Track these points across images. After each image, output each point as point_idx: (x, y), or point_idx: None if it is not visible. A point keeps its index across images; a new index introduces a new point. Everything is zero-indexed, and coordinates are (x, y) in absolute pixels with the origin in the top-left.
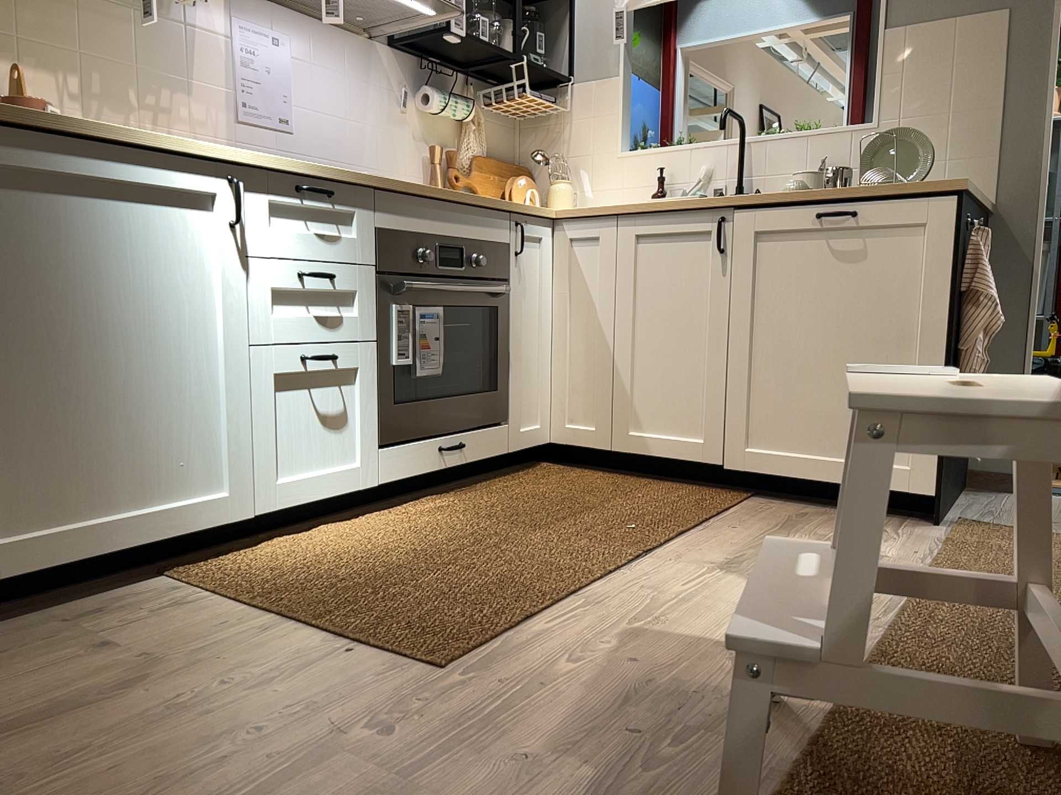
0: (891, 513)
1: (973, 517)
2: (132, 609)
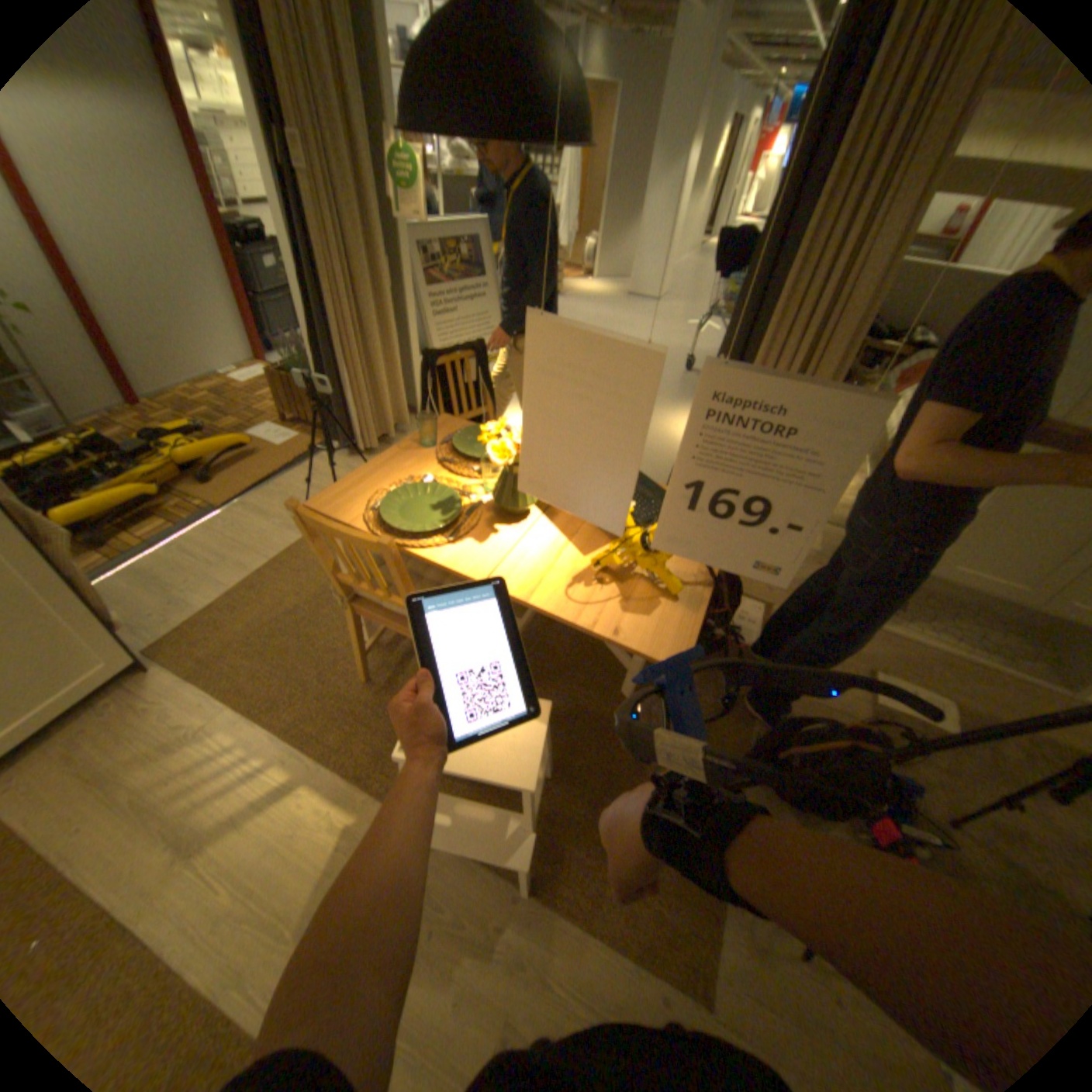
0: (101, 689)
1: (140, 641)
2: None
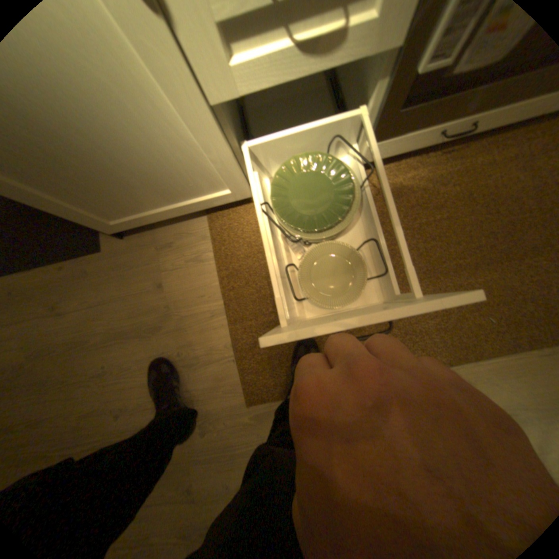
0: None
1: None
2: (175, 255)
